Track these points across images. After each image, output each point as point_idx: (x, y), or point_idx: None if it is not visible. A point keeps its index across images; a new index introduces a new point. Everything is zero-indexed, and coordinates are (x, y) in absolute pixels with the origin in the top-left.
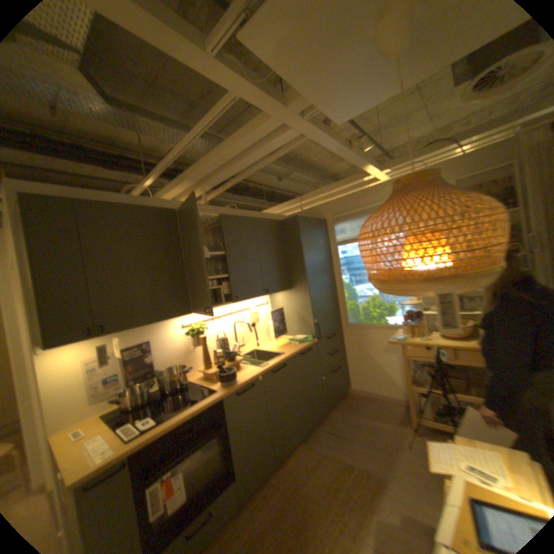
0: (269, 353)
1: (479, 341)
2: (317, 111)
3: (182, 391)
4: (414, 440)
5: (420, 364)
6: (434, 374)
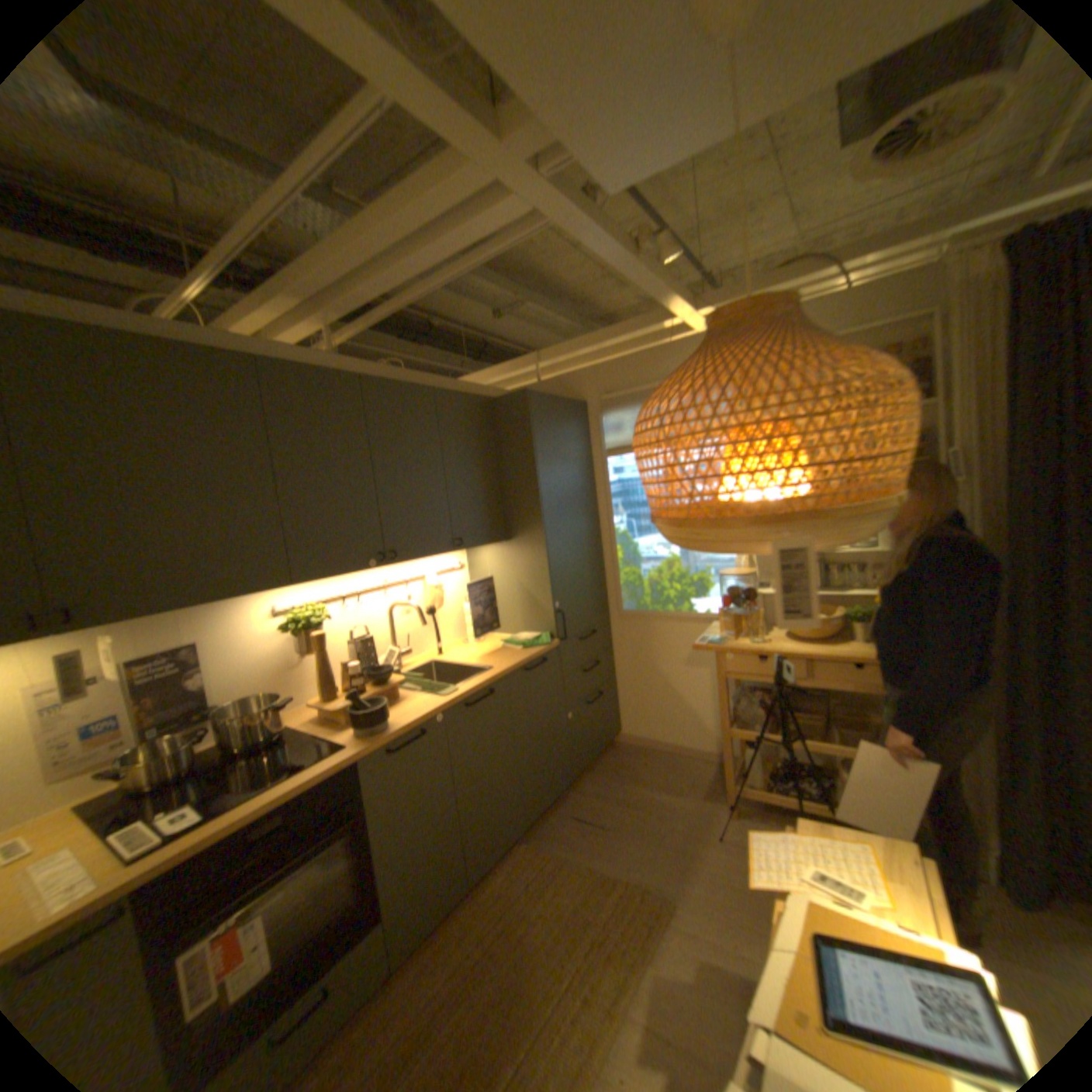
0: (460, 669)
1: (851, 646)
2: (566, 160)
3: (268, 748)
4: (728, 826)
5: (747, 688)
6: (770, 706)
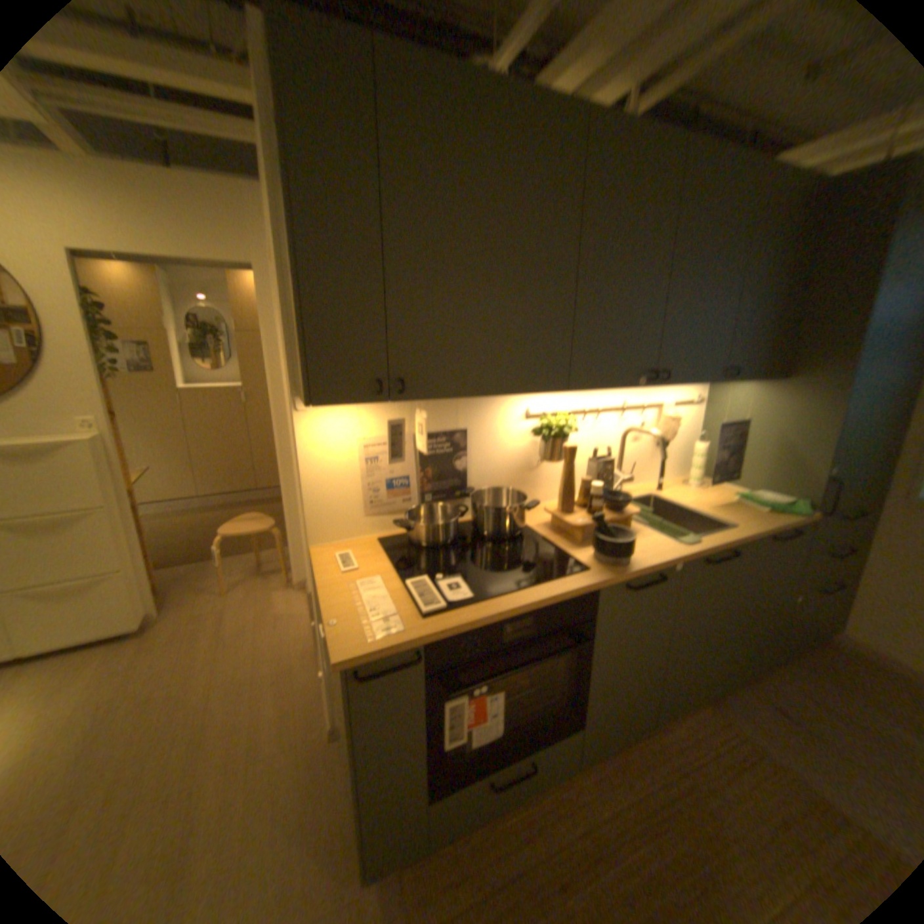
0: (688, 512)
1: None
2: None
3: (511, 537)
4: None
5: None
6: None
